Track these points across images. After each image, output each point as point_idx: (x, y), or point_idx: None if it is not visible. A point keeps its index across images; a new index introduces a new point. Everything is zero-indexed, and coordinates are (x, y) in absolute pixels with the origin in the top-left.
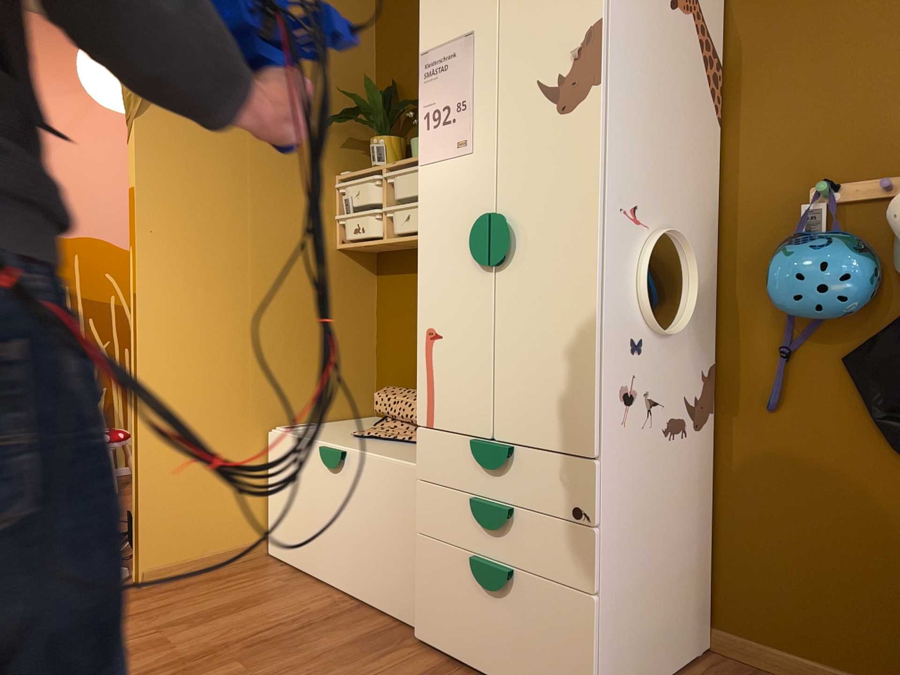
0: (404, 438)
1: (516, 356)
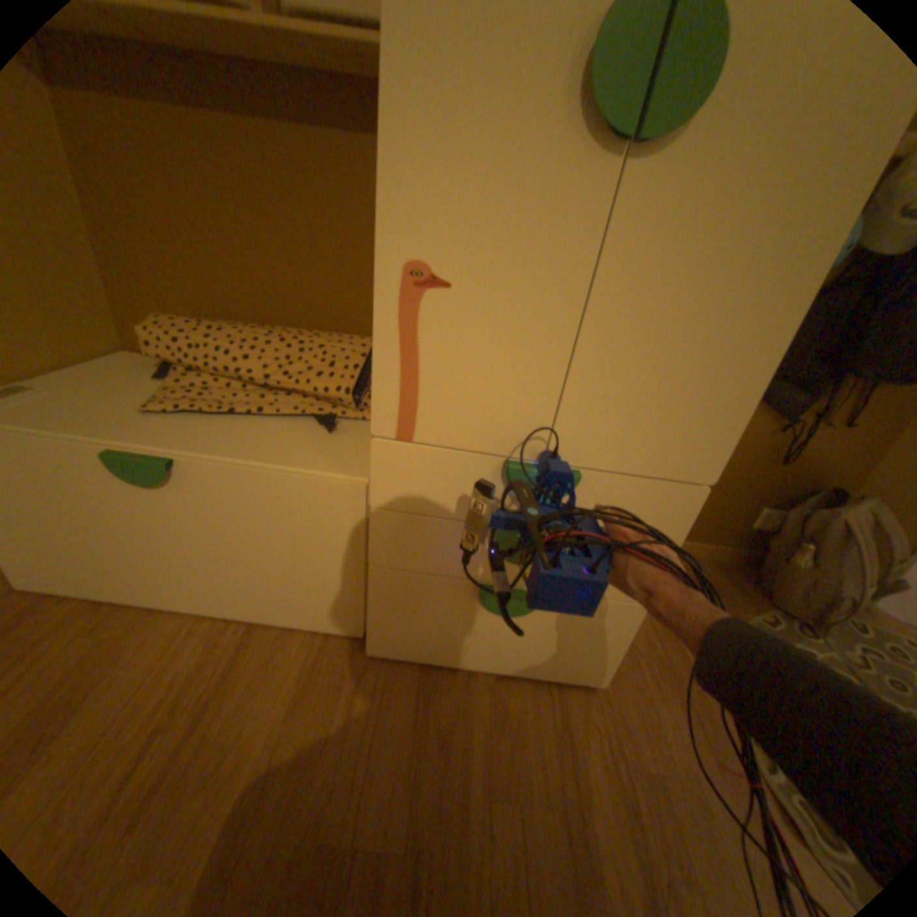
0: (250, 407)
1: (625, 339)
